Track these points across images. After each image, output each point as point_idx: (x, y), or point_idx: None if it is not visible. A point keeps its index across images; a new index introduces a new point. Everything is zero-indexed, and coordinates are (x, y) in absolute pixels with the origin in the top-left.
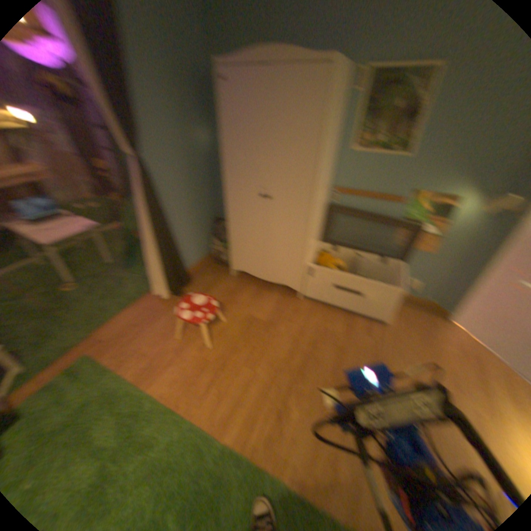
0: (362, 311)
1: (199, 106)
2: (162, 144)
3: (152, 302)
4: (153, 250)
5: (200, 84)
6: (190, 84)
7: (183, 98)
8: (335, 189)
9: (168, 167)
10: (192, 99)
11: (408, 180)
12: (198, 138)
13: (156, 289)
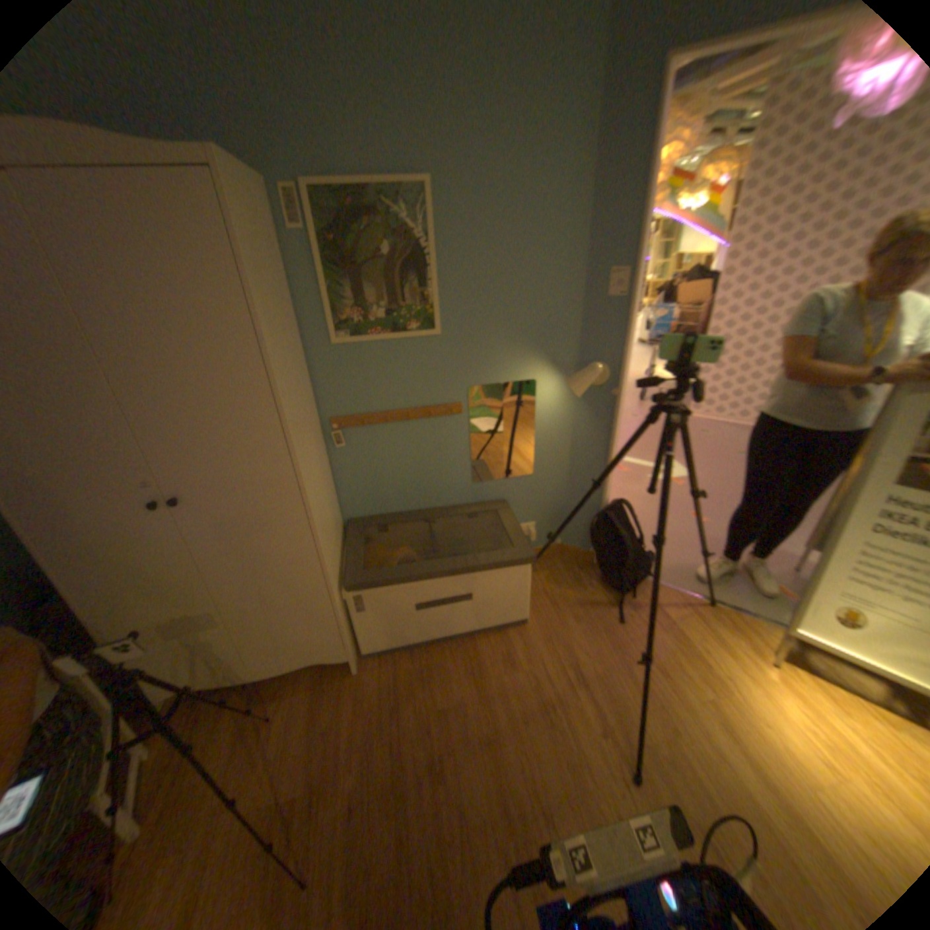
0: (478, 628)
1: None
2: None
3: None
4: None
5: None
6: None
7: None
8: (330, 424)
9: None
10: None
11: (450, 377)
12: None
13: None
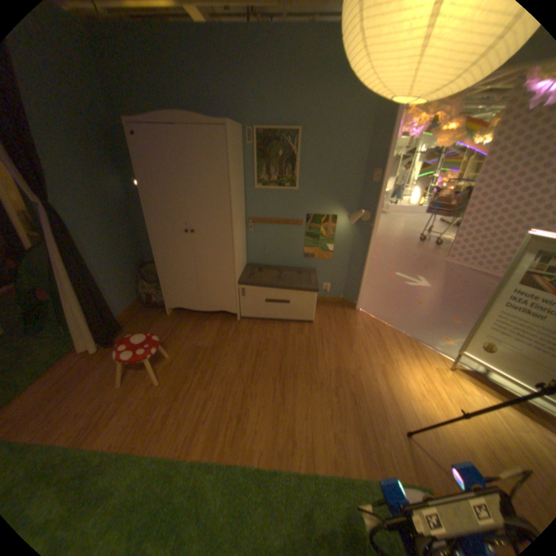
0: (291, 316)
1: (103, 155)
2: (68, 191)
3: (73, 362)
4: (69, 301)
5: (102, 136)
6: (91, 135)
7: (86, 148)
8: (248, 220)
9: (76, 214)
10: (95, 148)
11: (299, 207)
12: (106, 184)
13: (76, 346)
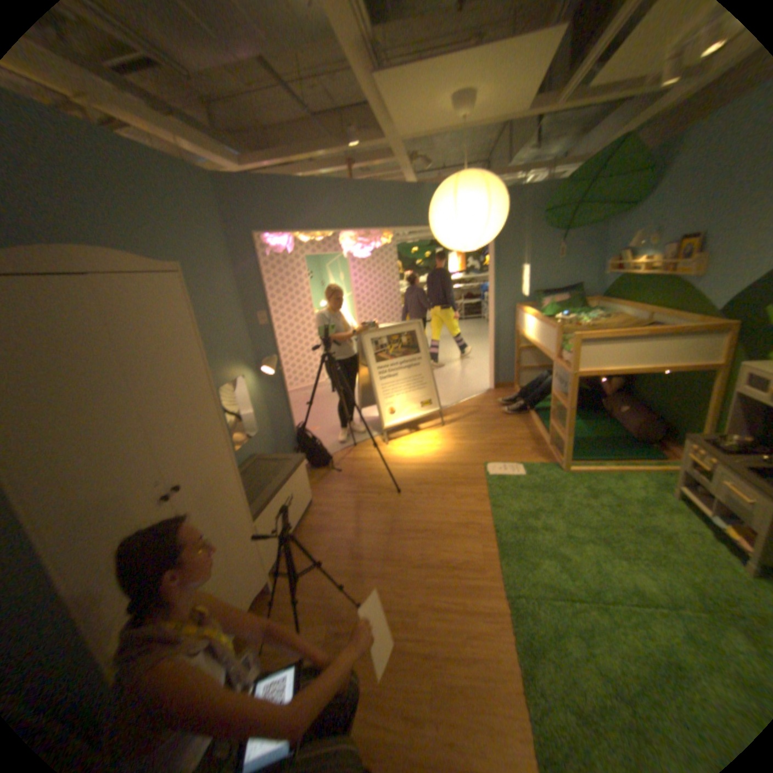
0: (300, 515)
1: None
2: None
3: None
4: None
5: None
6: None
7: None
8: None
9: None
10: None
11: None
12: None
13: None
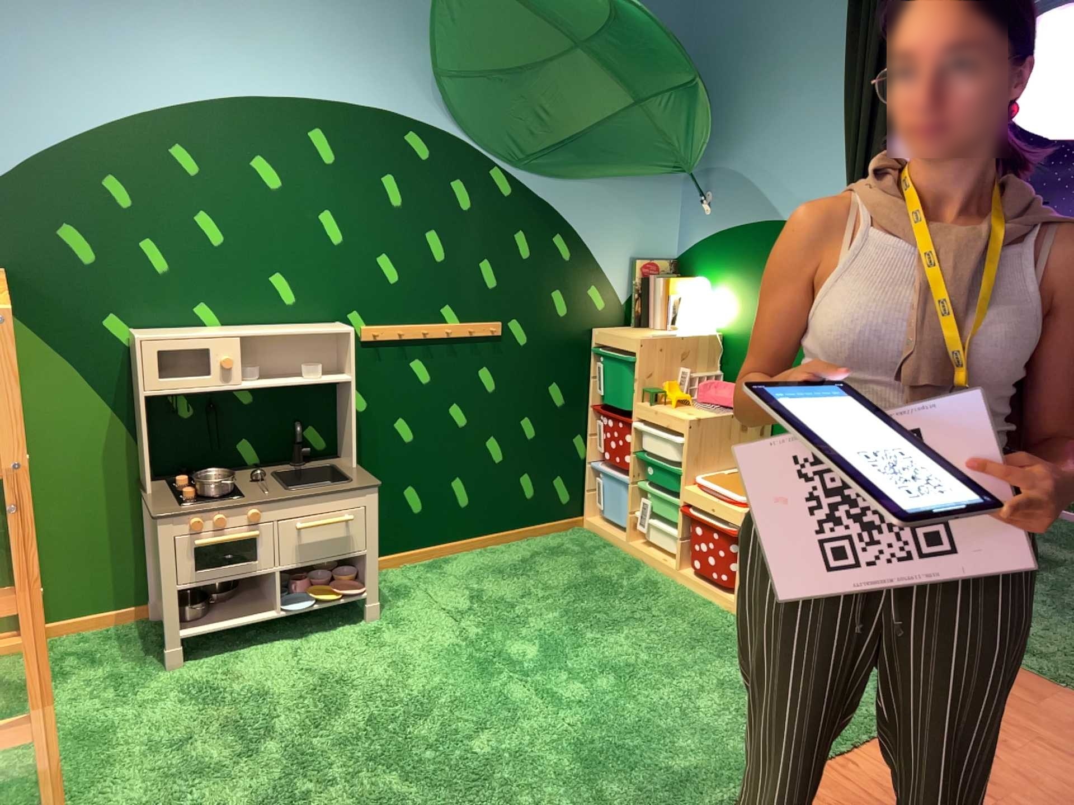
0: None
1: None
2: None
3: None
4: None
5: None
6: None
7: None
8: None
9: None
10: None
11: None
12: None
13: None
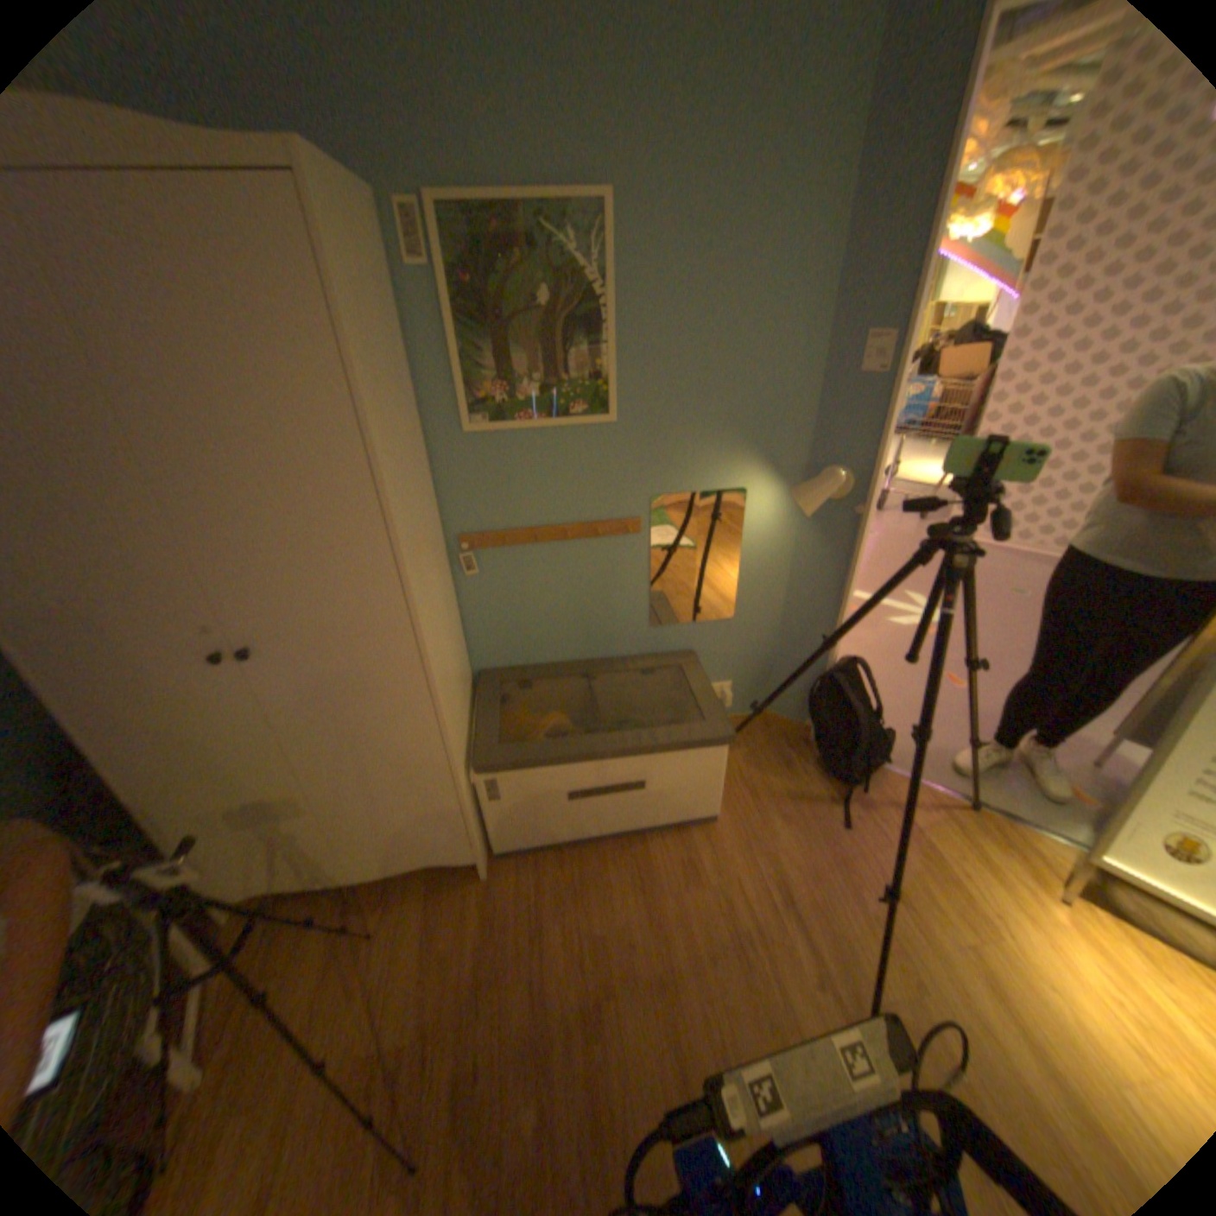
0: (651, 825)
1: None
2: None
3: None
4: None
5: None
6: None
7: None
8: (460, 542)
9: None
10: None
11: (628, 482)
12: None
13: None
